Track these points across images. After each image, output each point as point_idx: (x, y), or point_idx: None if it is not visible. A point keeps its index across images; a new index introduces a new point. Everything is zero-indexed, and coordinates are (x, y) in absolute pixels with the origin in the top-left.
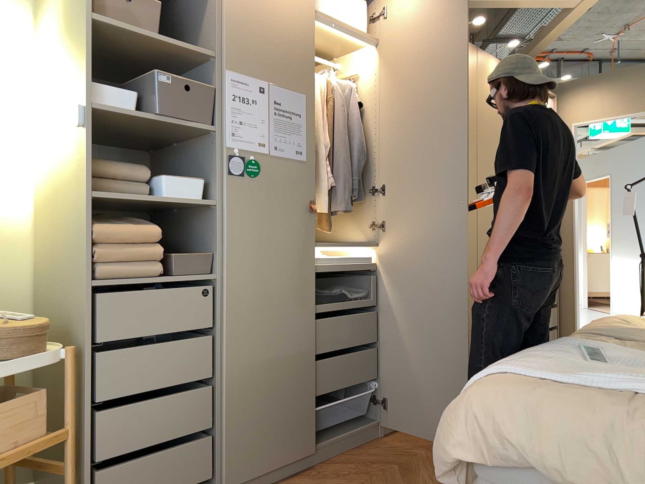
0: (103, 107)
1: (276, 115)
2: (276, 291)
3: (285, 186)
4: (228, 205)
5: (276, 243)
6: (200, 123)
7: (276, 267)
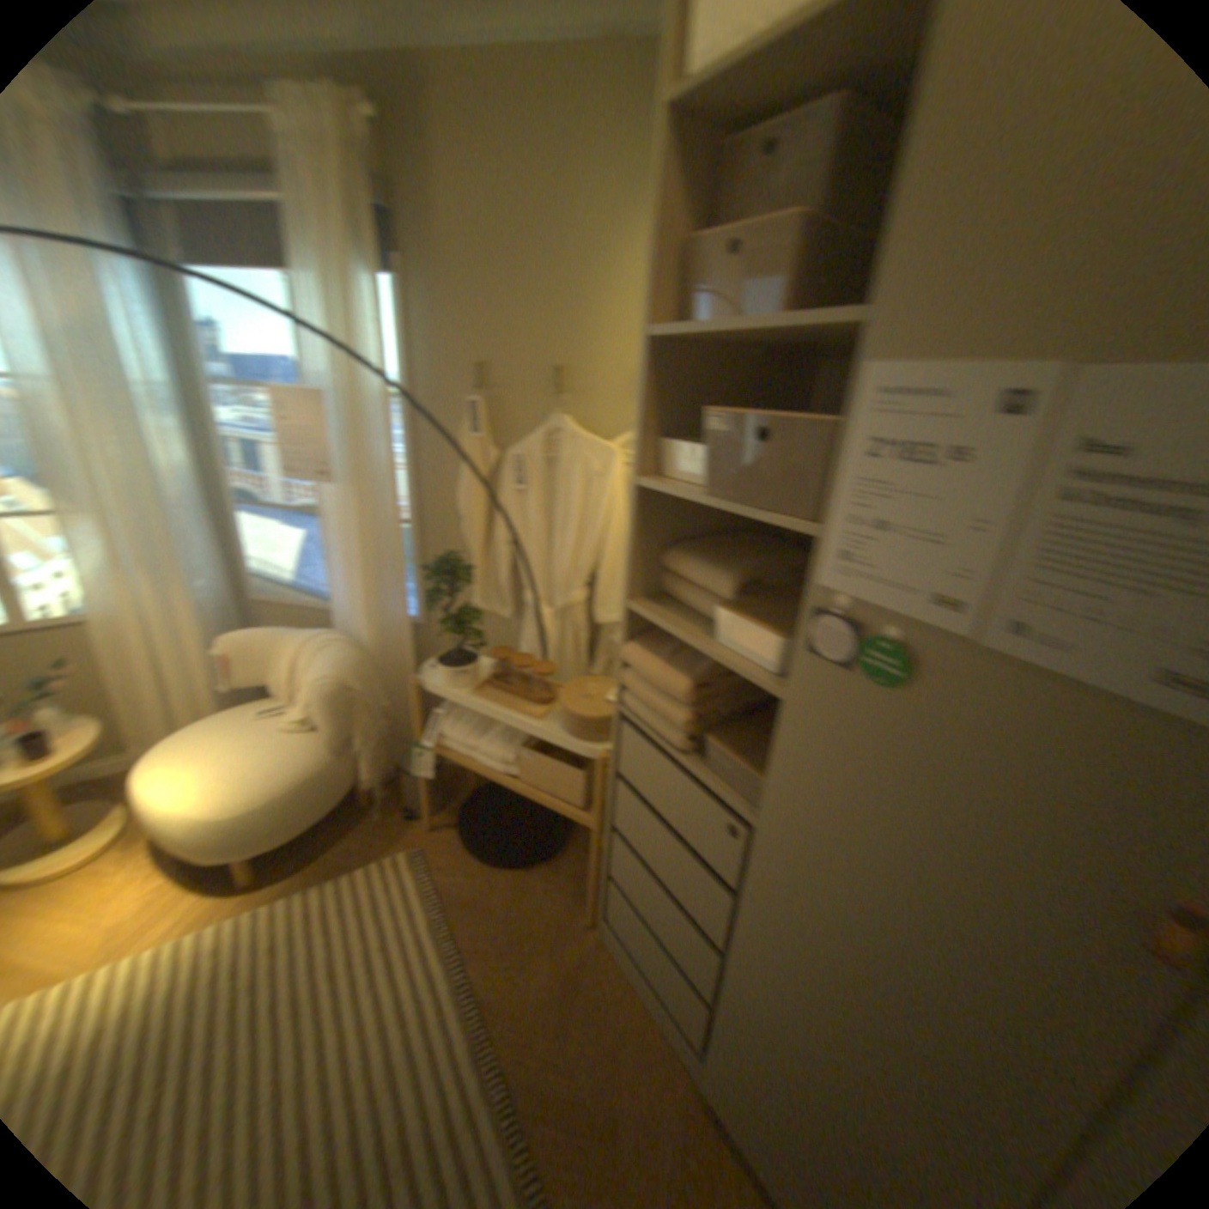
0: (658, 480)
1: (1082, 502)
2: (886, 991)
3: (1031, 775)
4: (797, 719)
5: (923, 898)
6: (788, 517)
7: (903, 947)
